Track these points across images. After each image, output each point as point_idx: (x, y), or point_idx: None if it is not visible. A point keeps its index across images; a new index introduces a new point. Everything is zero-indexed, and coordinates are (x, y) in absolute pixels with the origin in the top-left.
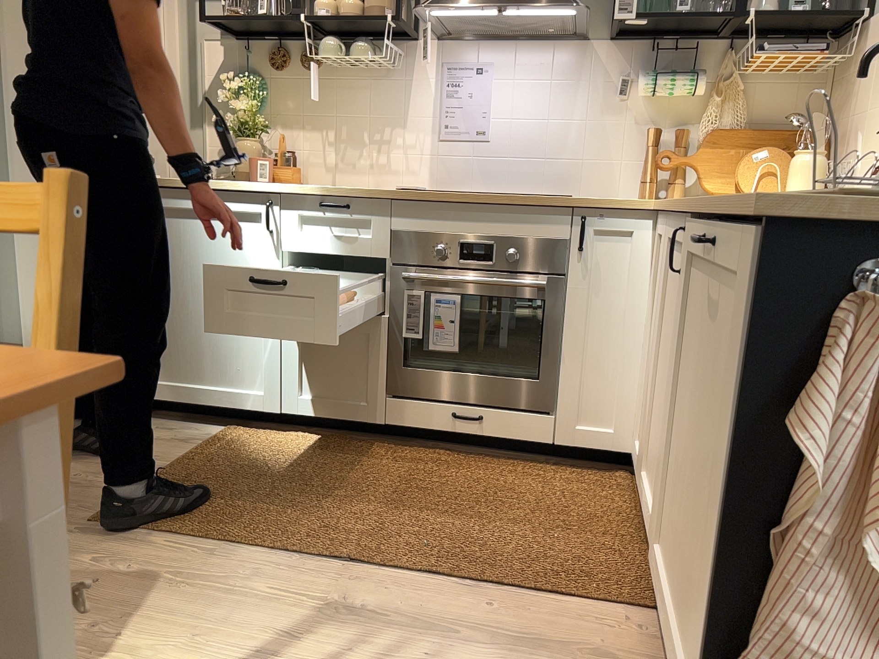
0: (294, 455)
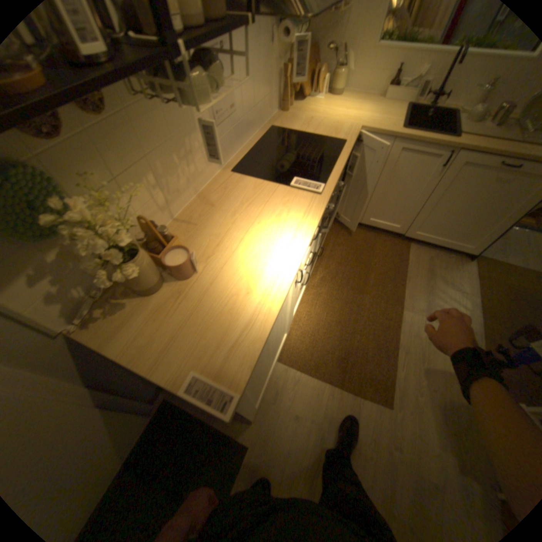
0: (318, 326)
